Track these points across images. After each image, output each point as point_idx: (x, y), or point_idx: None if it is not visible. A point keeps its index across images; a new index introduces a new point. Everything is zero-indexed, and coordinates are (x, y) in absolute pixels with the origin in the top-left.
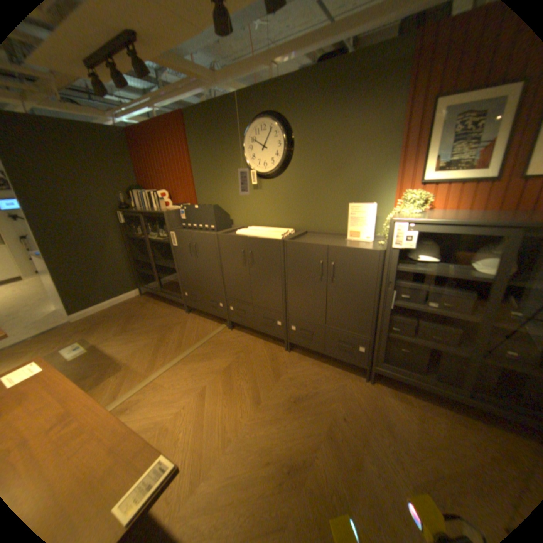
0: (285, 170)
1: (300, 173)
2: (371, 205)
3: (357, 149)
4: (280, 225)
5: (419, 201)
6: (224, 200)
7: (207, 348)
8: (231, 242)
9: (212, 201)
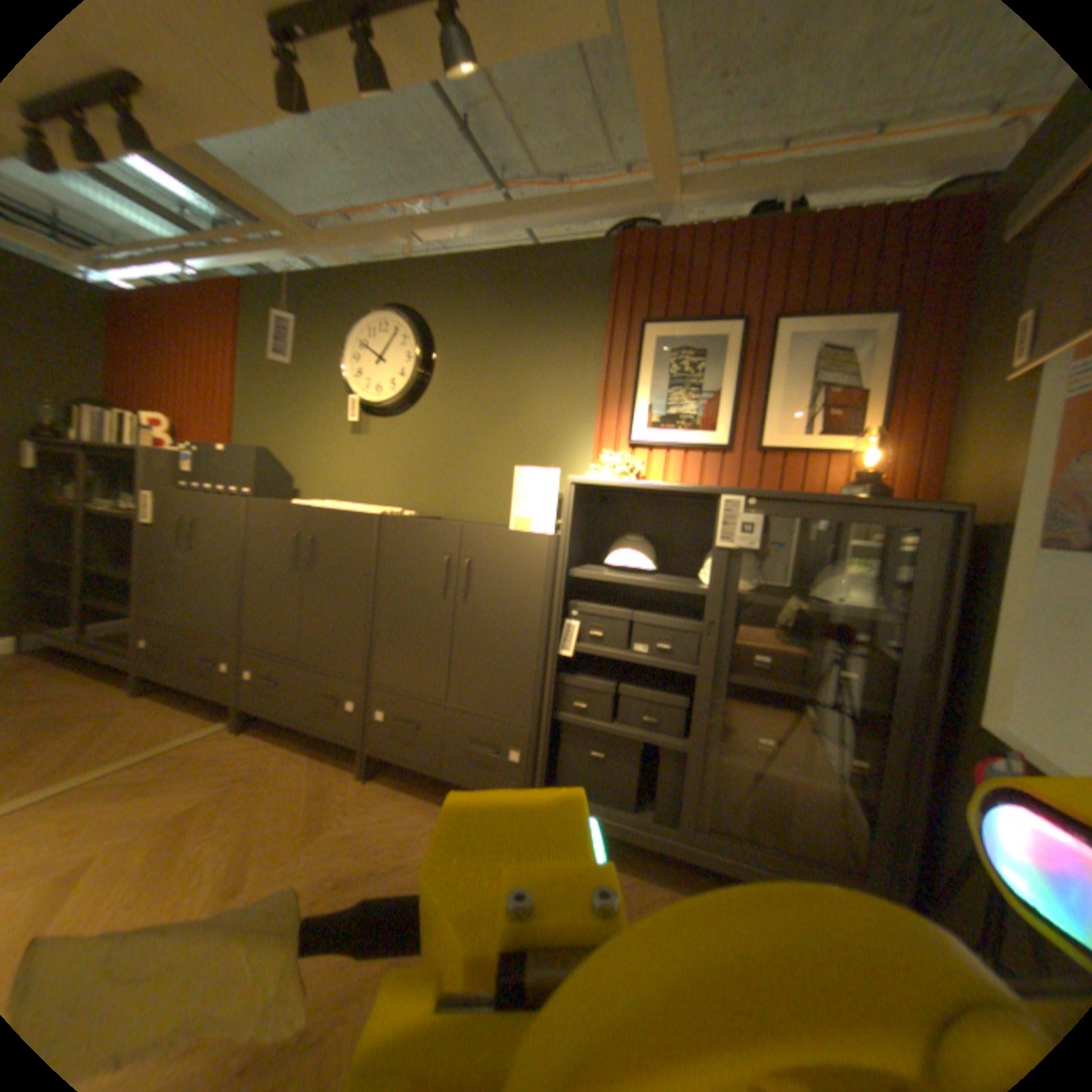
0: (414, 404)
1: (438, 410)
2: (549, 468)
3: (533, 380)
4: (393, 503)
5: (622, 465)
6: (287, 448)
7: (149, 768)
8: (274, 514)
9: (262, 446)
